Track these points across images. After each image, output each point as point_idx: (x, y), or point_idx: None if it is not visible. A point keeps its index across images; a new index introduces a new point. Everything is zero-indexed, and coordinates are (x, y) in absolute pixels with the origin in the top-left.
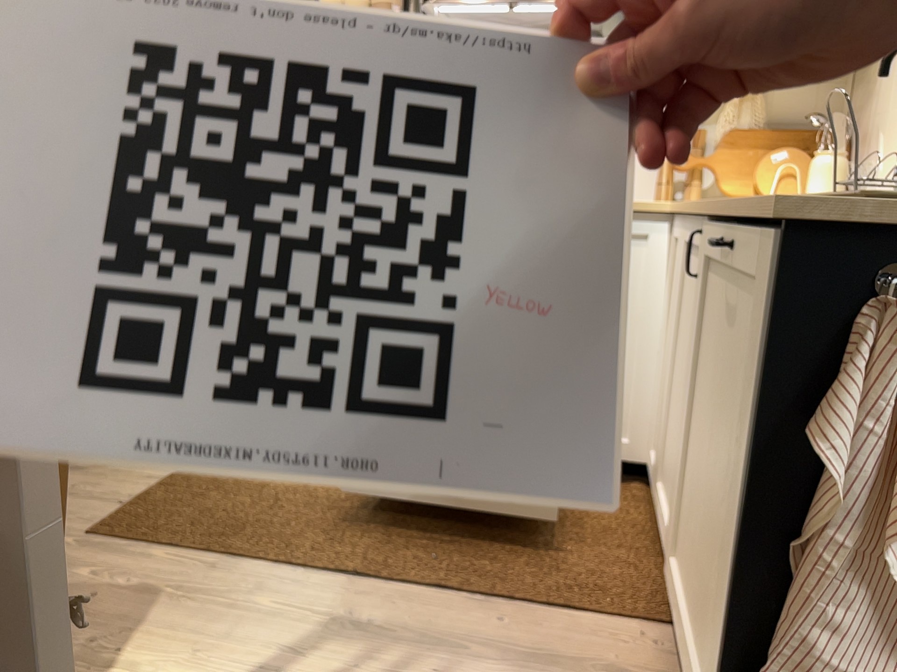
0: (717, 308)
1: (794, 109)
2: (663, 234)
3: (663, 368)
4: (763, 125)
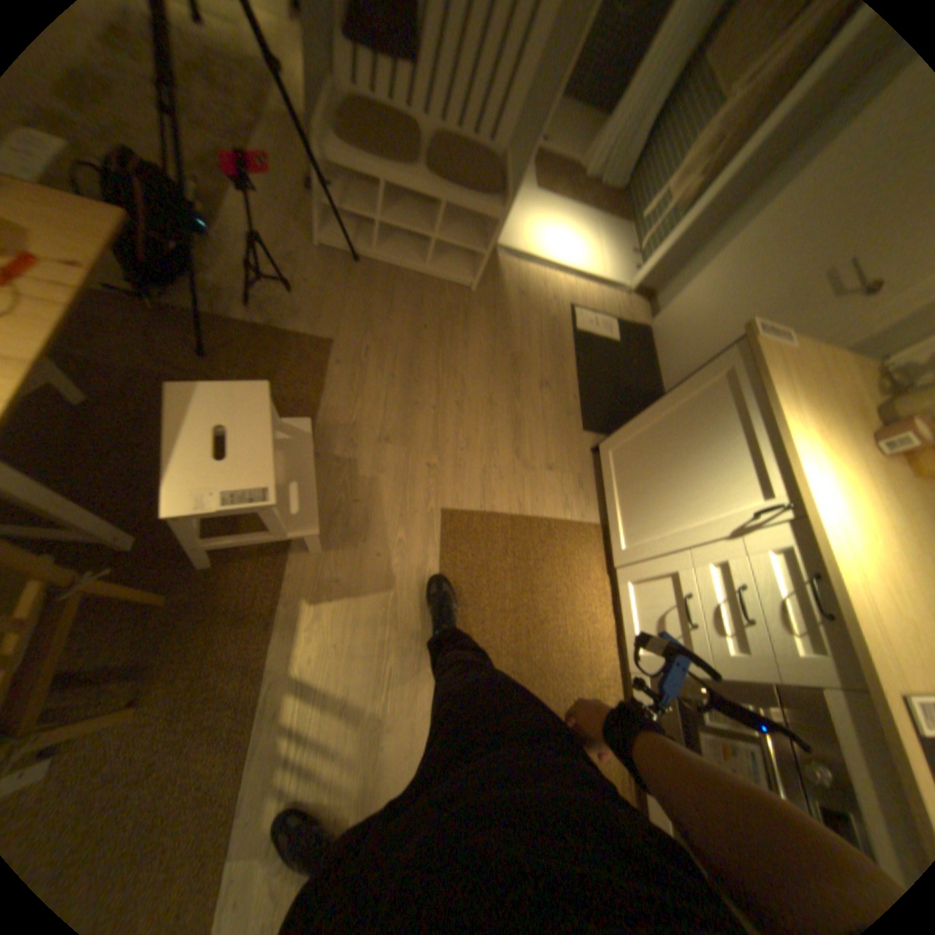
0: None
1: None
2: None
3: None
4: None
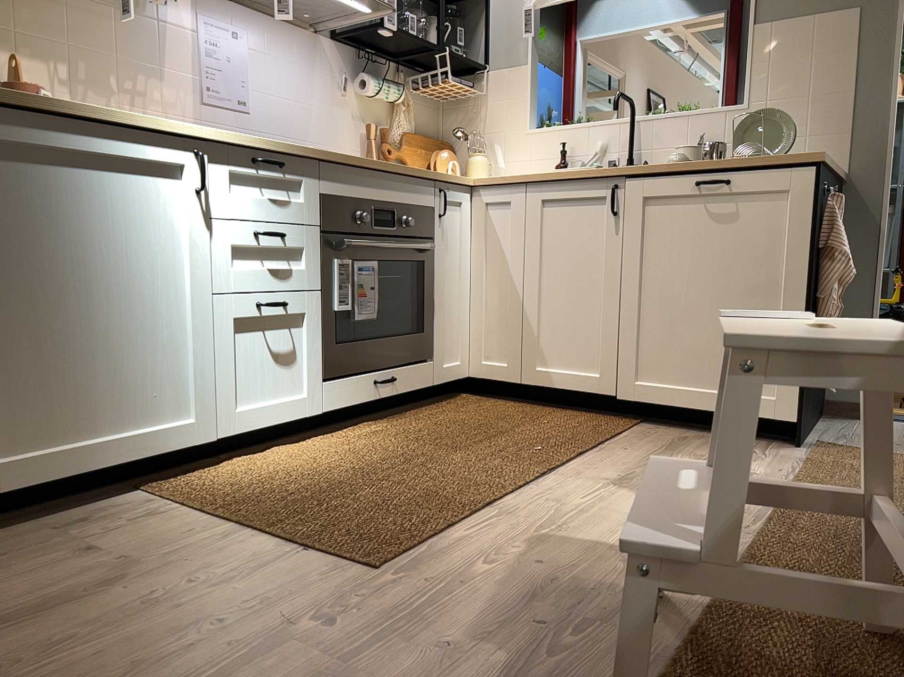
0: (678, 218)
1: (422, 121)
2: (468, 198)
3: (490, 296)
4: (413, 129)
